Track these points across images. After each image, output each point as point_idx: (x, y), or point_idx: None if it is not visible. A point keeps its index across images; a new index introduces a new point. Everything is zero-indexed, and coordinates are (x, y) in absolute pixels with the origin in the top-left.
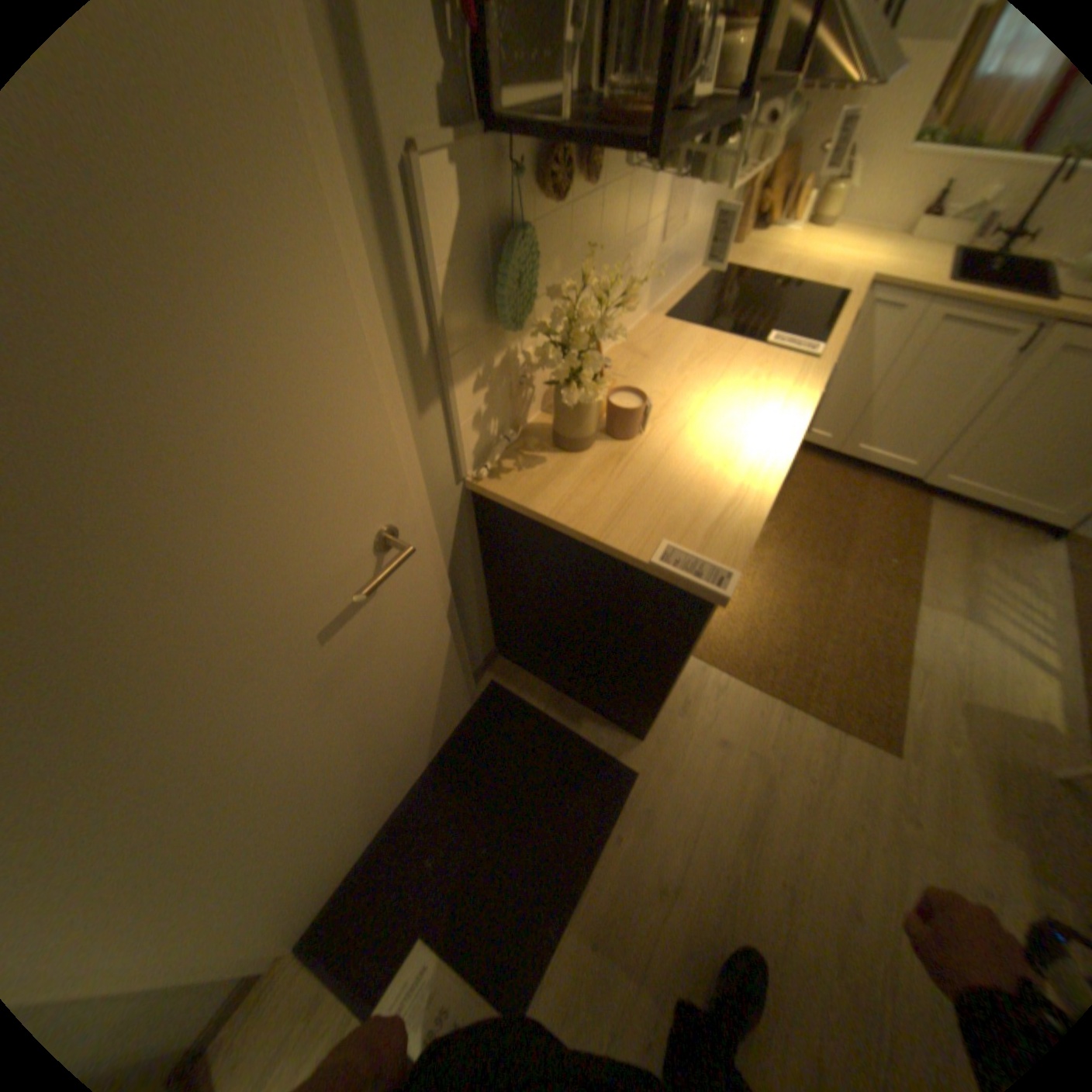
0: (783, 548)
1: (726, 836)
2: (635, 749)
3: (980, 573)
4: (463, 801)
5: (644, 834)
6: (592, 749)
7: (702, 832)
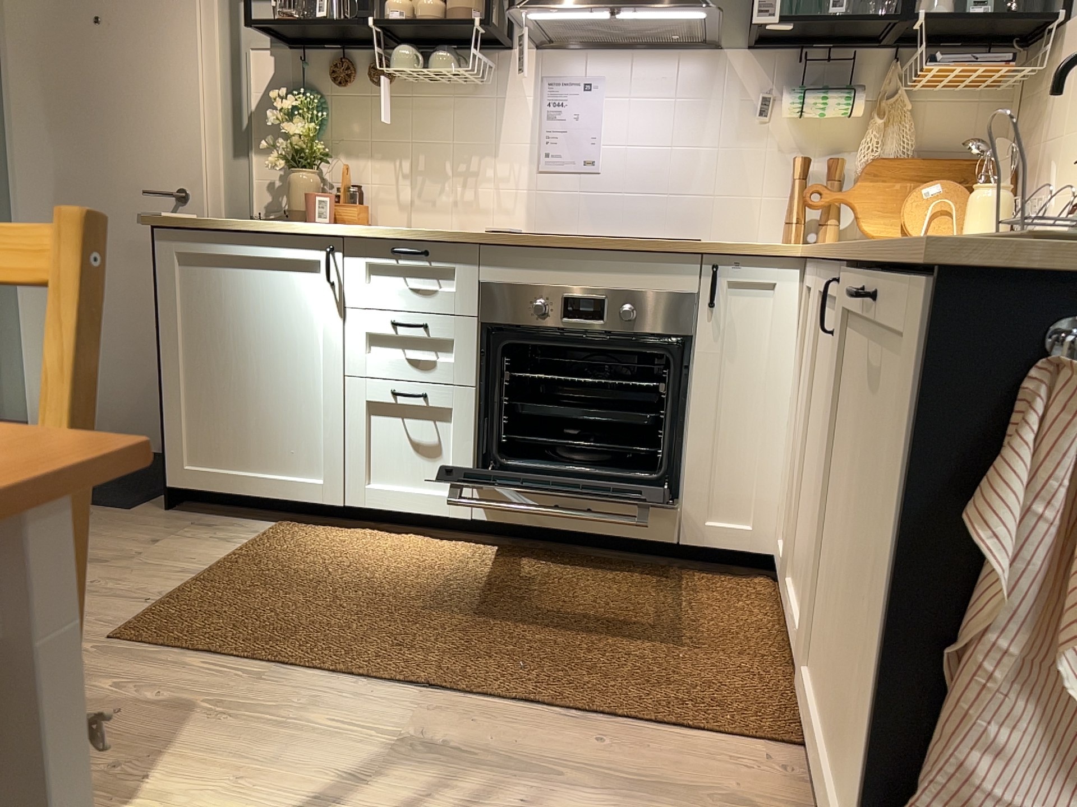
0: (492, 574)
1: None
2: (159, 507)
3: (565, 788)
4: None
5: None
6: (162, 491)
7: None
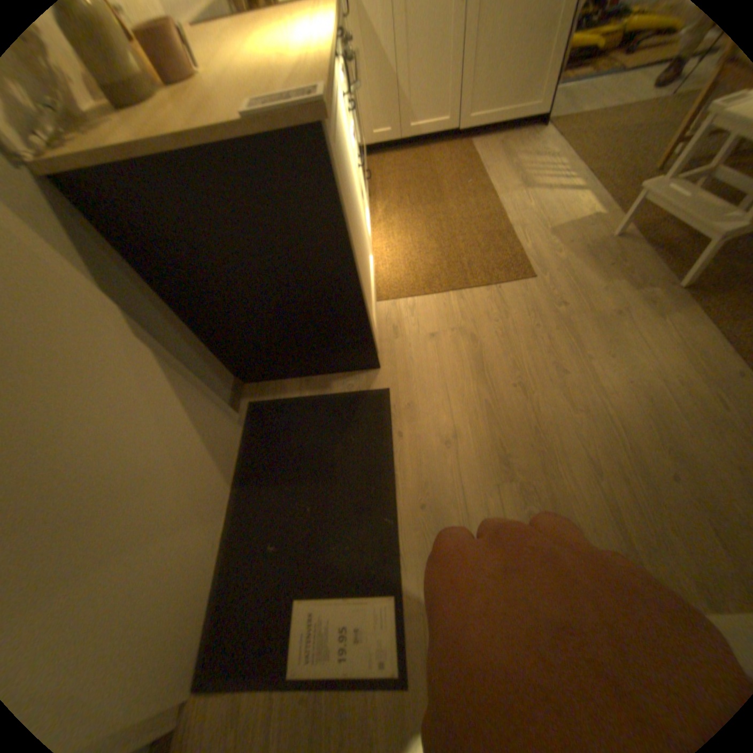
0: (399, 209)
1: (463, 383)
2: (375, 375)
3: (517, 162)
4: (271, 490)
5: (412, 419)
6: (346, 394)
7: (447, 391)
